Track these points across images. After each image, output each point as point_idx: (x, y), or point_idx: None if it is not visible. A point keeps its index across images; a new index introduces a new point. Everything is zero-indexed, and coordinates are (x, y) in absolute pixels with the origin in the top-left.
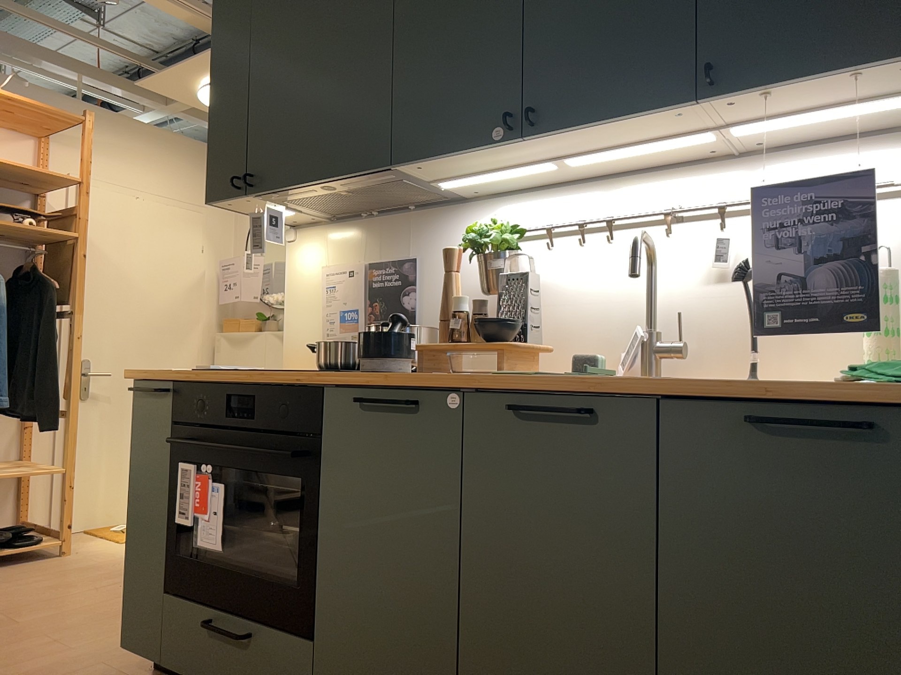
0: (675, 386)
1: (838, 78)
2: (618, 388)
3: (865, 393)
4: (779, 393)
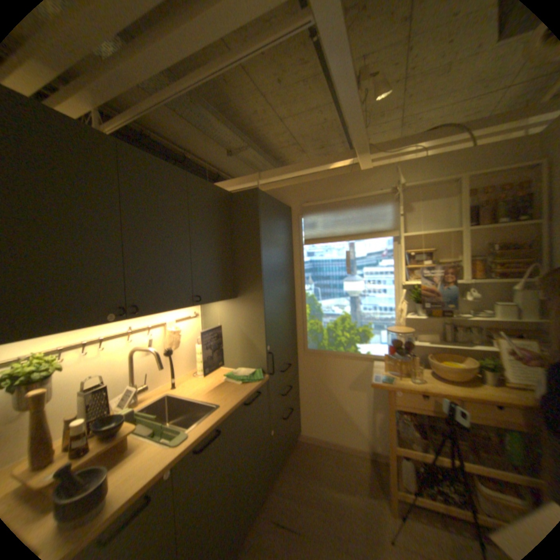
0: (235, 407)
1: (216, 301)
2: (223, 417)
3: (254, 386)
4: (249, 395)
